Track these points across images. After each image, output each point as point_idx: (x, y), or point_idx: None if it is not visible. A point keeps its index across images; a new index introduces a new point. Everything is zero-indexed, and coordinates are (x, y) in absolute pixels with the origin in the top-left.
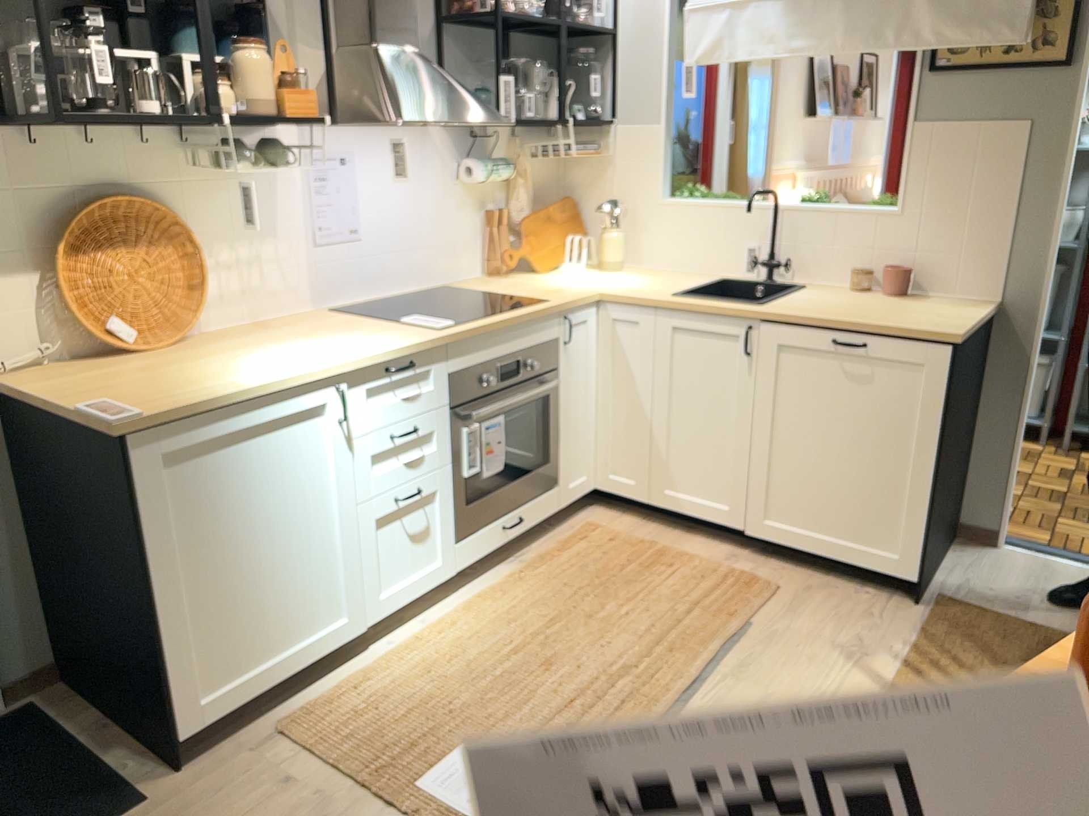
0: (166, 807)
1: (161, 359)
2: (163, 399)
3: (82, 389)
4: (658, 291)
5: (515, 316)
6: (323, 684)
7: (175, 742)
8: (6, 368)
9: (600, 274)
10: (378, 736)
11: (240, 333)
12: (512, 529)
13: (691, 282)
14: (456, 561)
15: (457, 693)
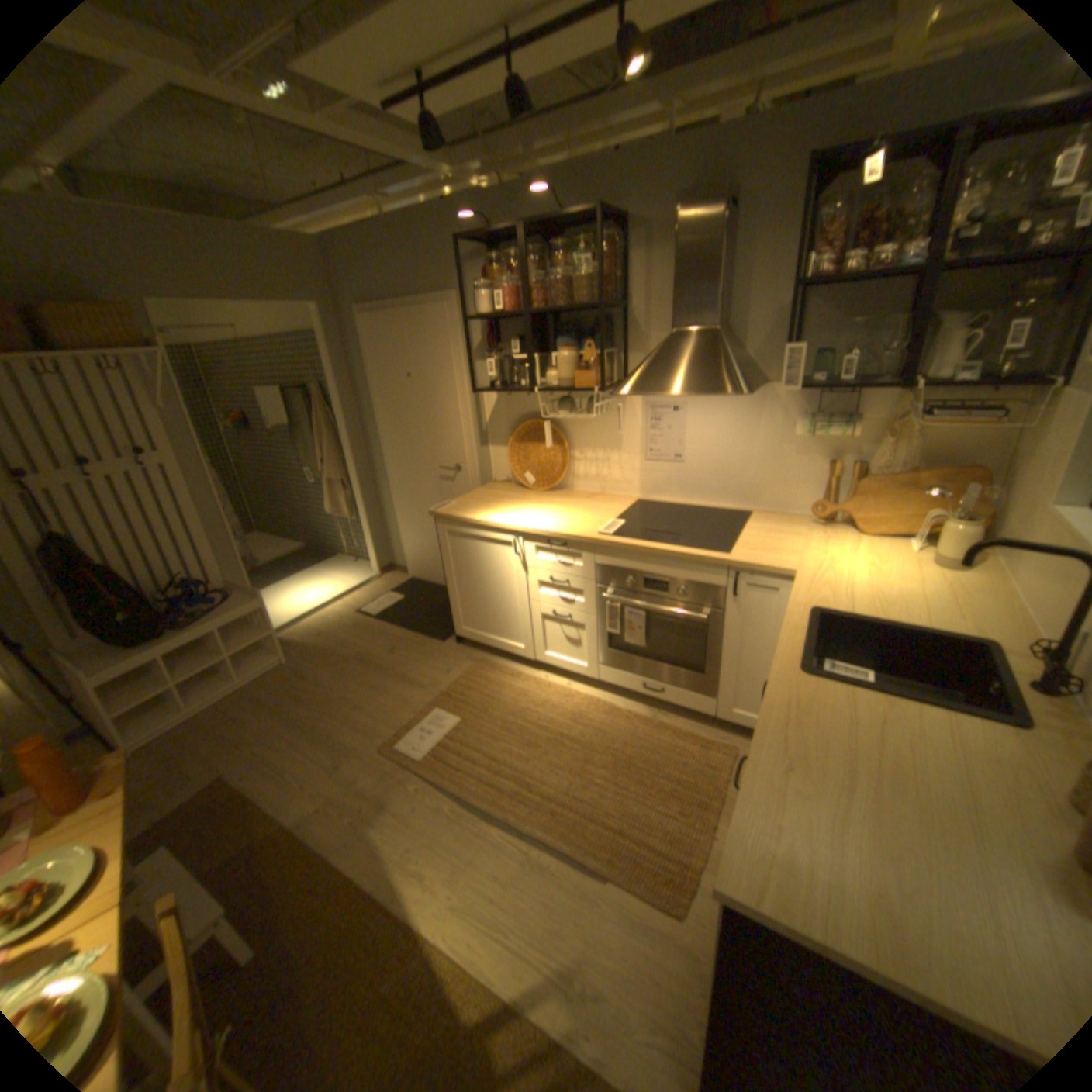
0: (440, 647)
1: (521, 496)
2: (458, 510)
3: (476, 497)
4: (833, 601)
5: (659, 550)
6: (511, 664)
7: (456, 633)
8: (497, 480)
9: (904, 563)
10: (471, 689)
11: (574, 496)
12: (652, 690)
13: (937, 620)
14: (598, 673)
15: (502, 709)
